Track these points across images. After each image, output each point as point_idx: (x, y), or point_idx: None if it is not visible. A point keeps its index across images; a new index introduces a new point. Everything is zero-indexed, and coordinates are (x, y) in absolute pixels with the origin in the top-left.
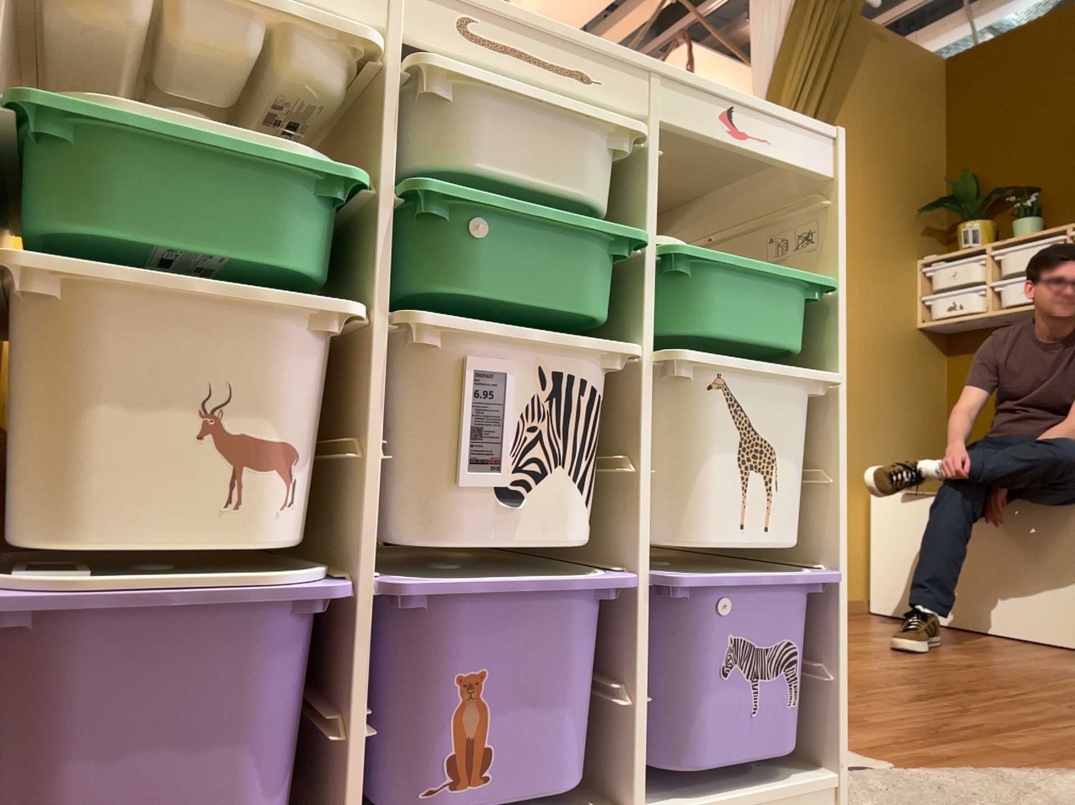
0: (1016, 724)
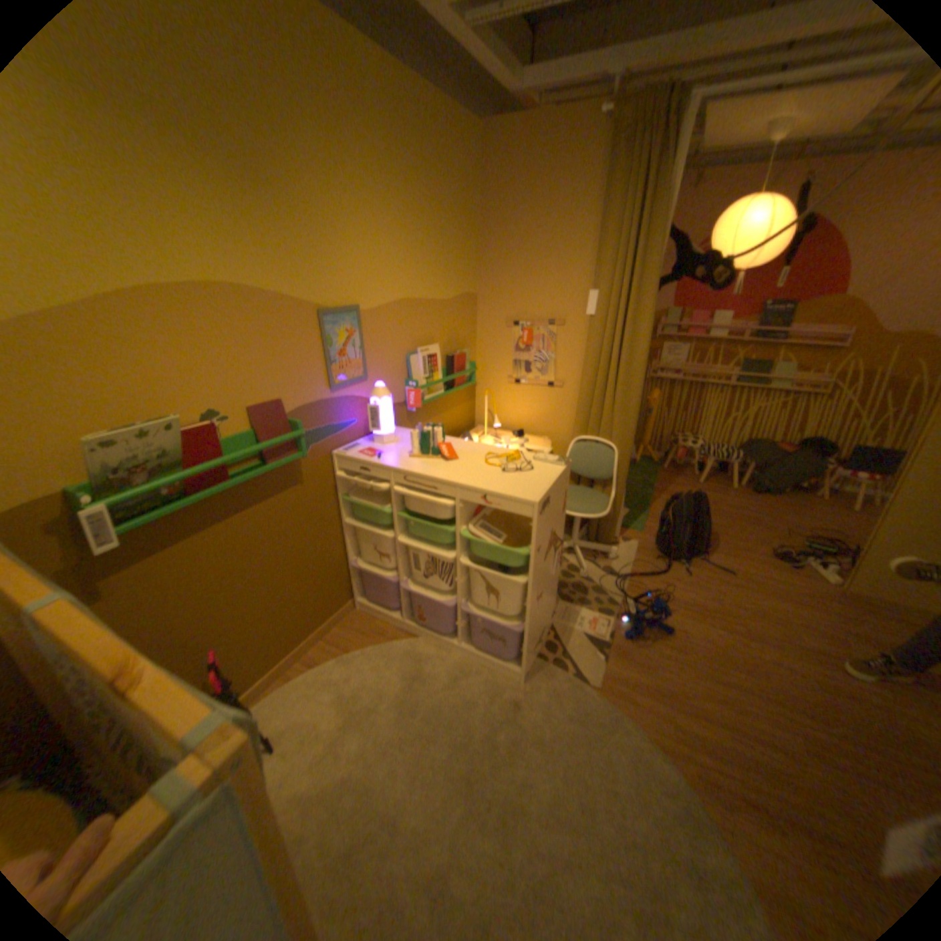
0: (719, 728)
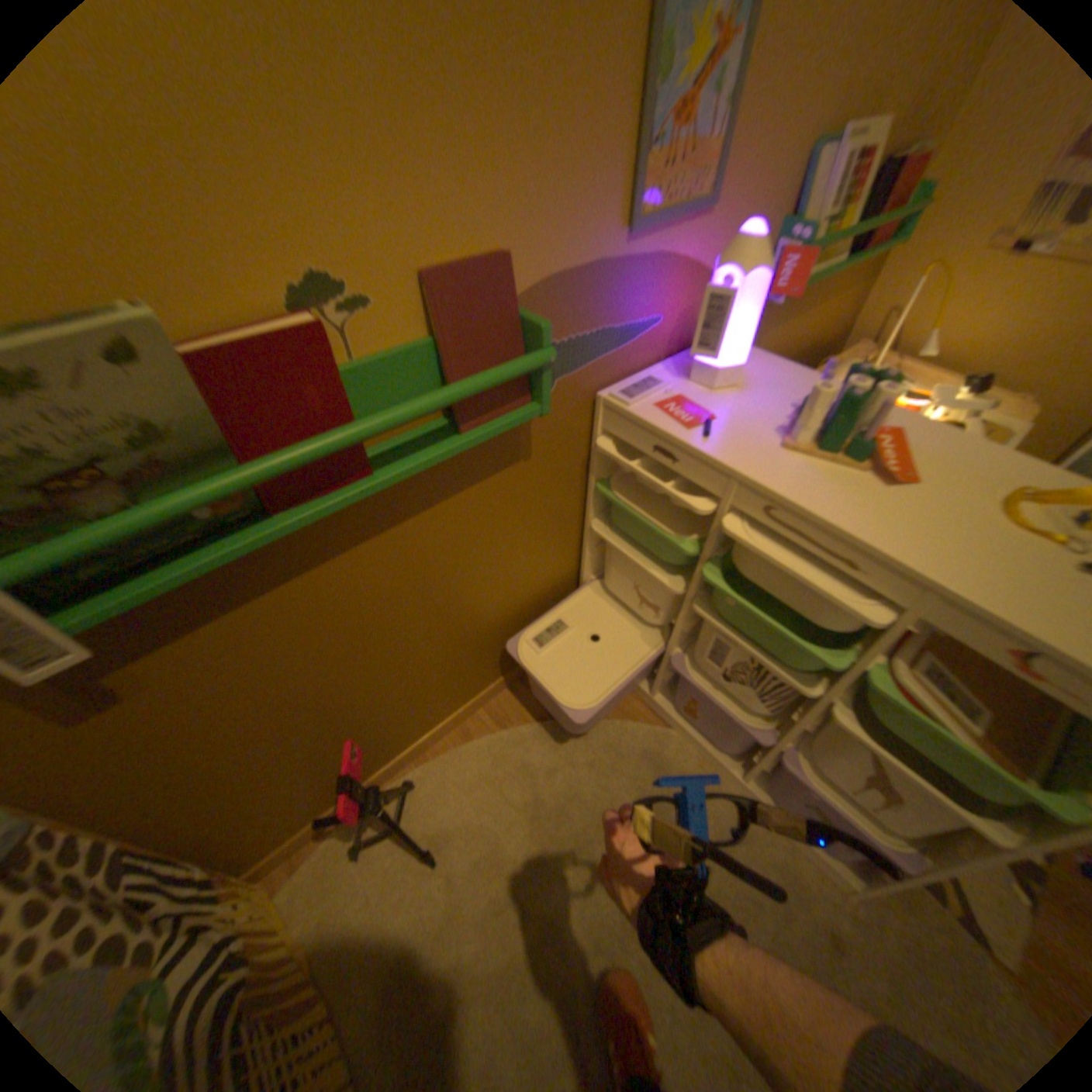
0: None
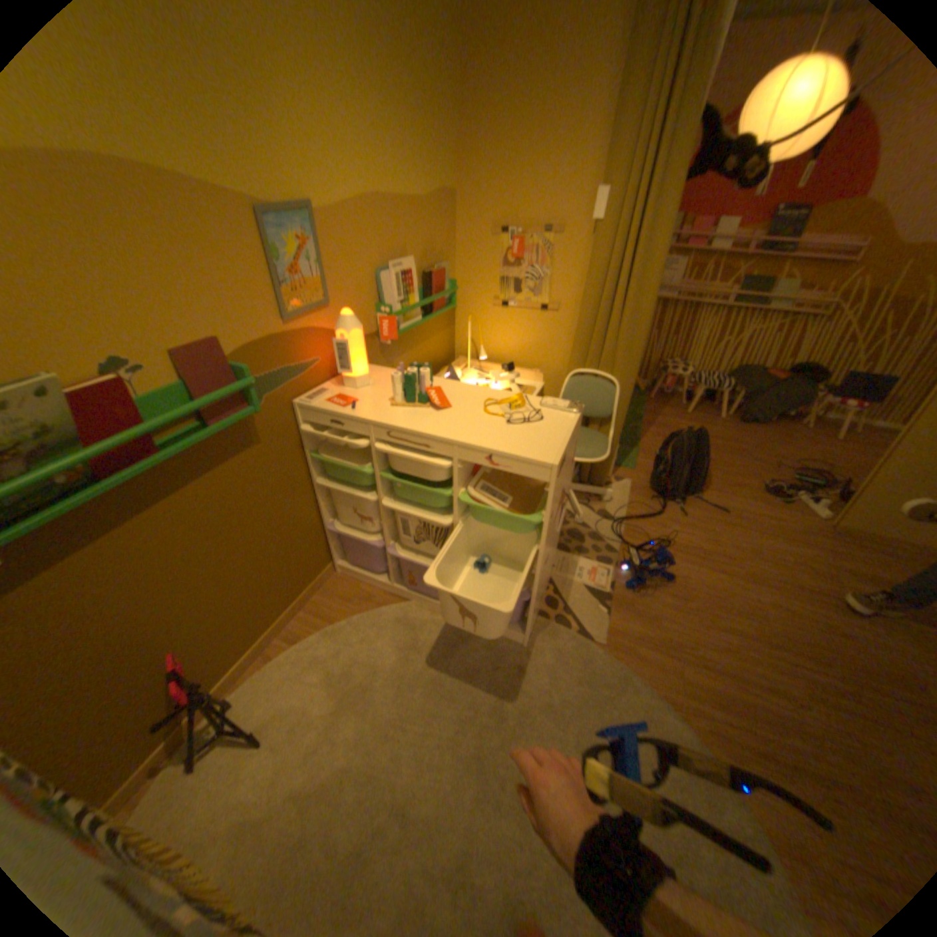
0: (725, 677)
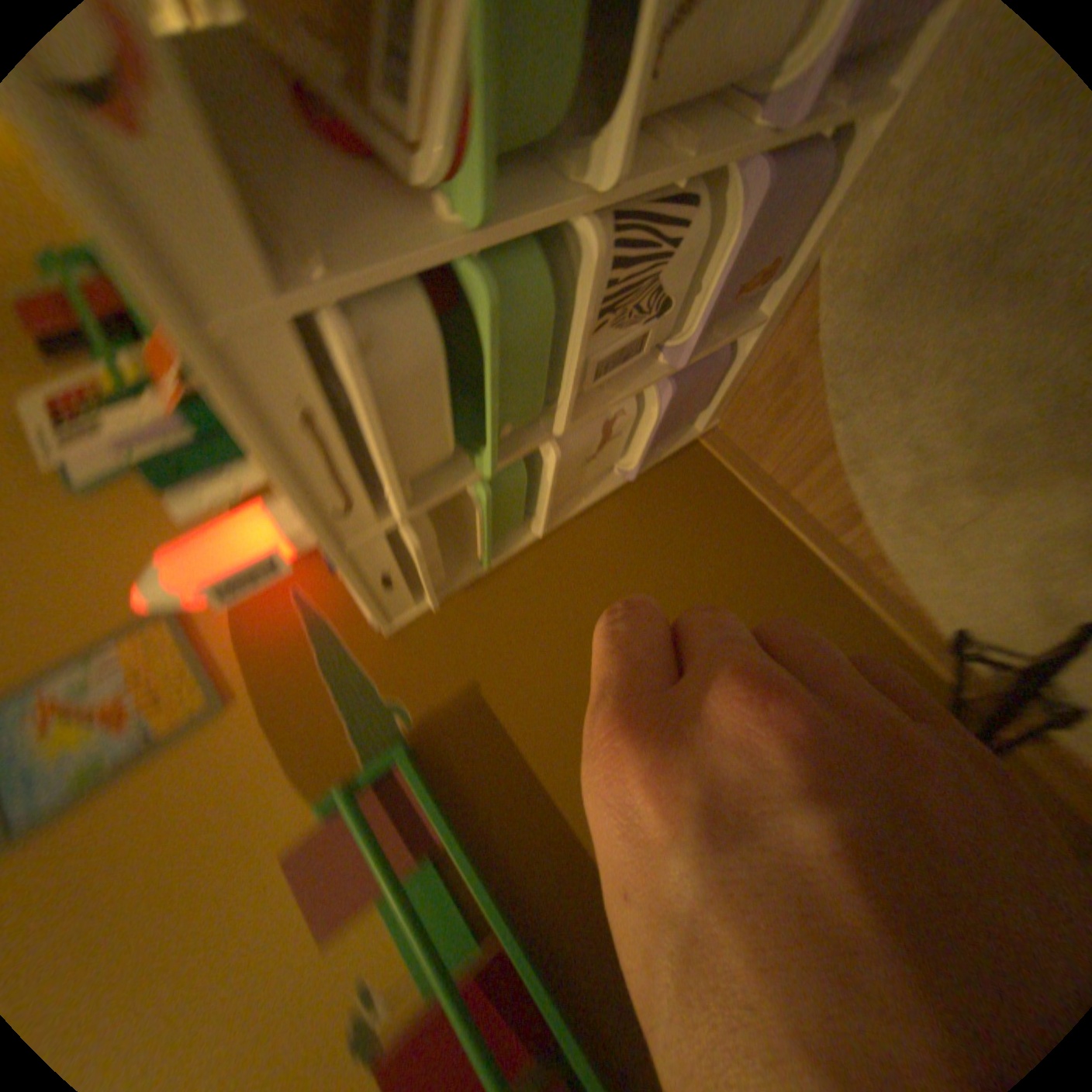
0: None
